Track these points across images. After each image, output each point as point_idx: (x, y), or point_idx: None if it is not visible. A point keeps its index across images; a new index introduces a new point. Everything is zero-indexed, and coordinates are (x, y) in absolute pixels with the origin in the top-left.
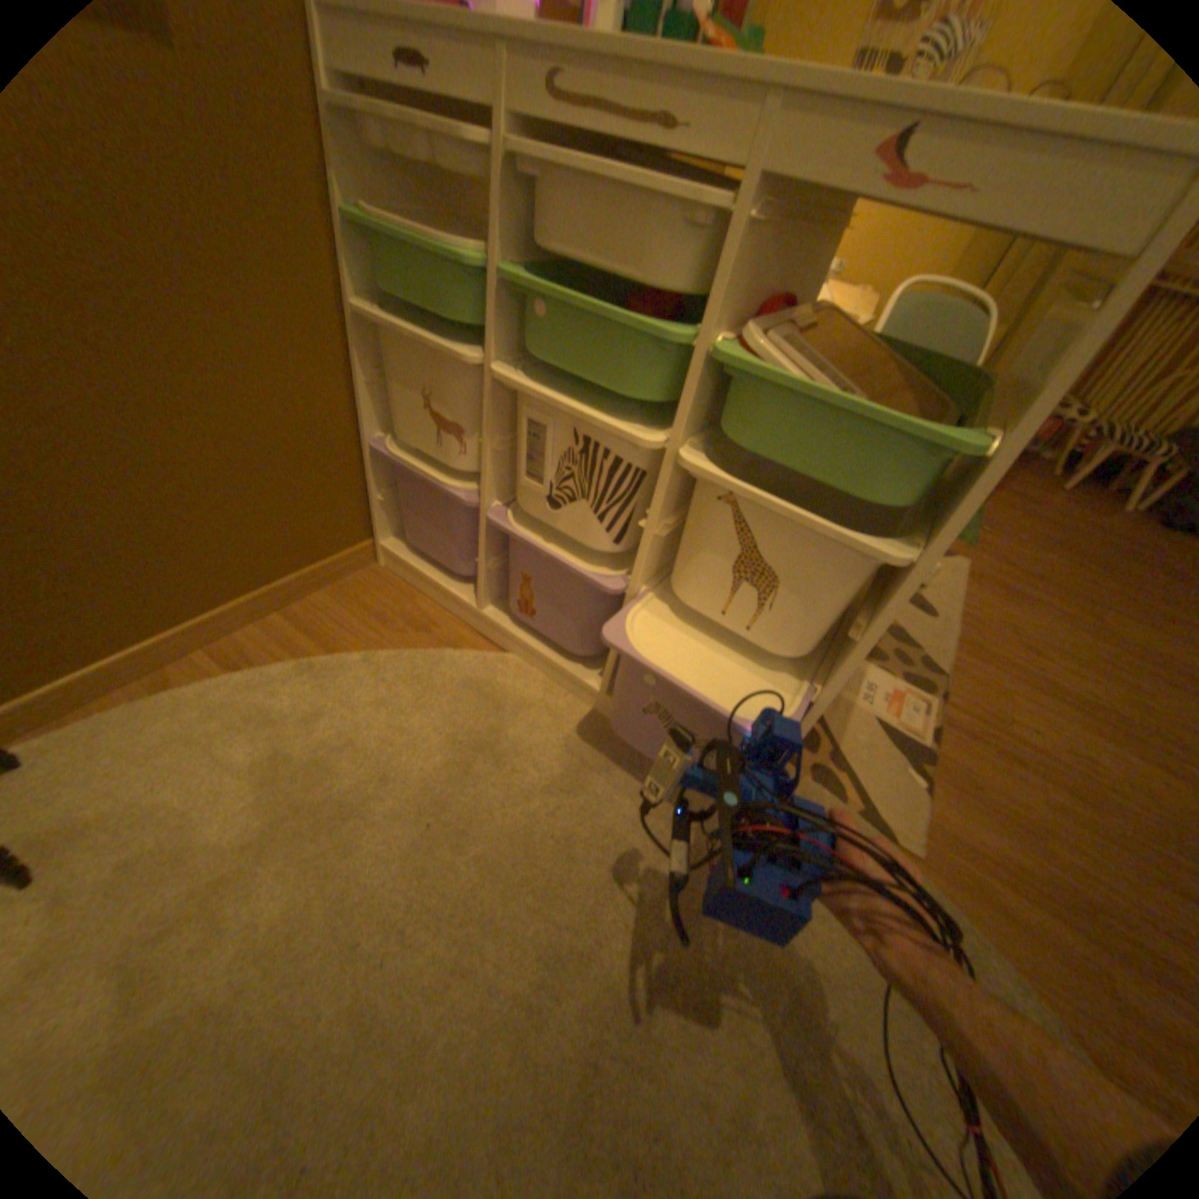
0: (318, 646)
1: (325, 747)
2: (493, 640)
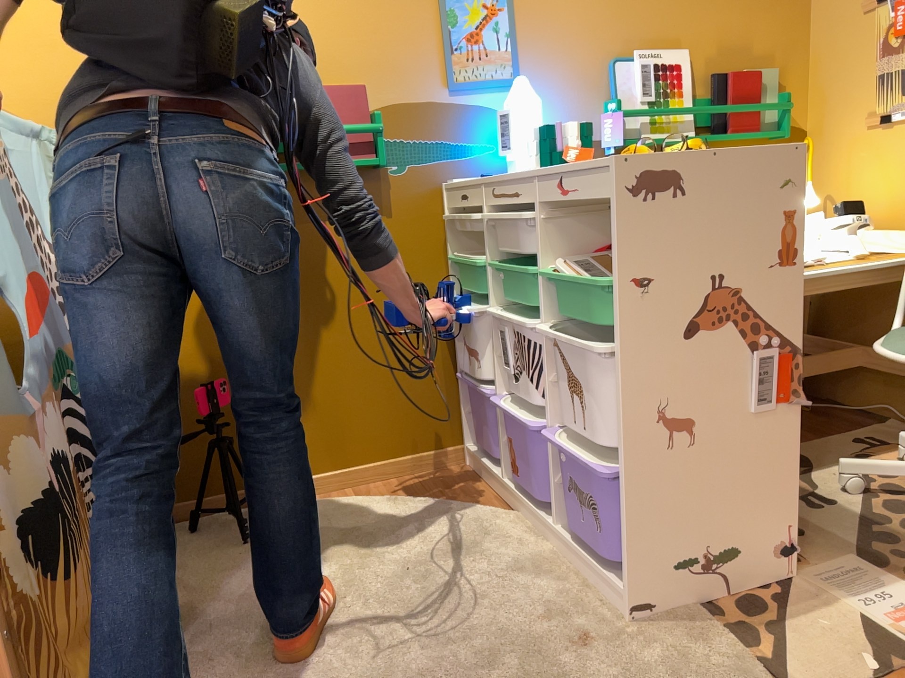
0: (403, 494)
1: (376, 529)
2: (507, 506)
